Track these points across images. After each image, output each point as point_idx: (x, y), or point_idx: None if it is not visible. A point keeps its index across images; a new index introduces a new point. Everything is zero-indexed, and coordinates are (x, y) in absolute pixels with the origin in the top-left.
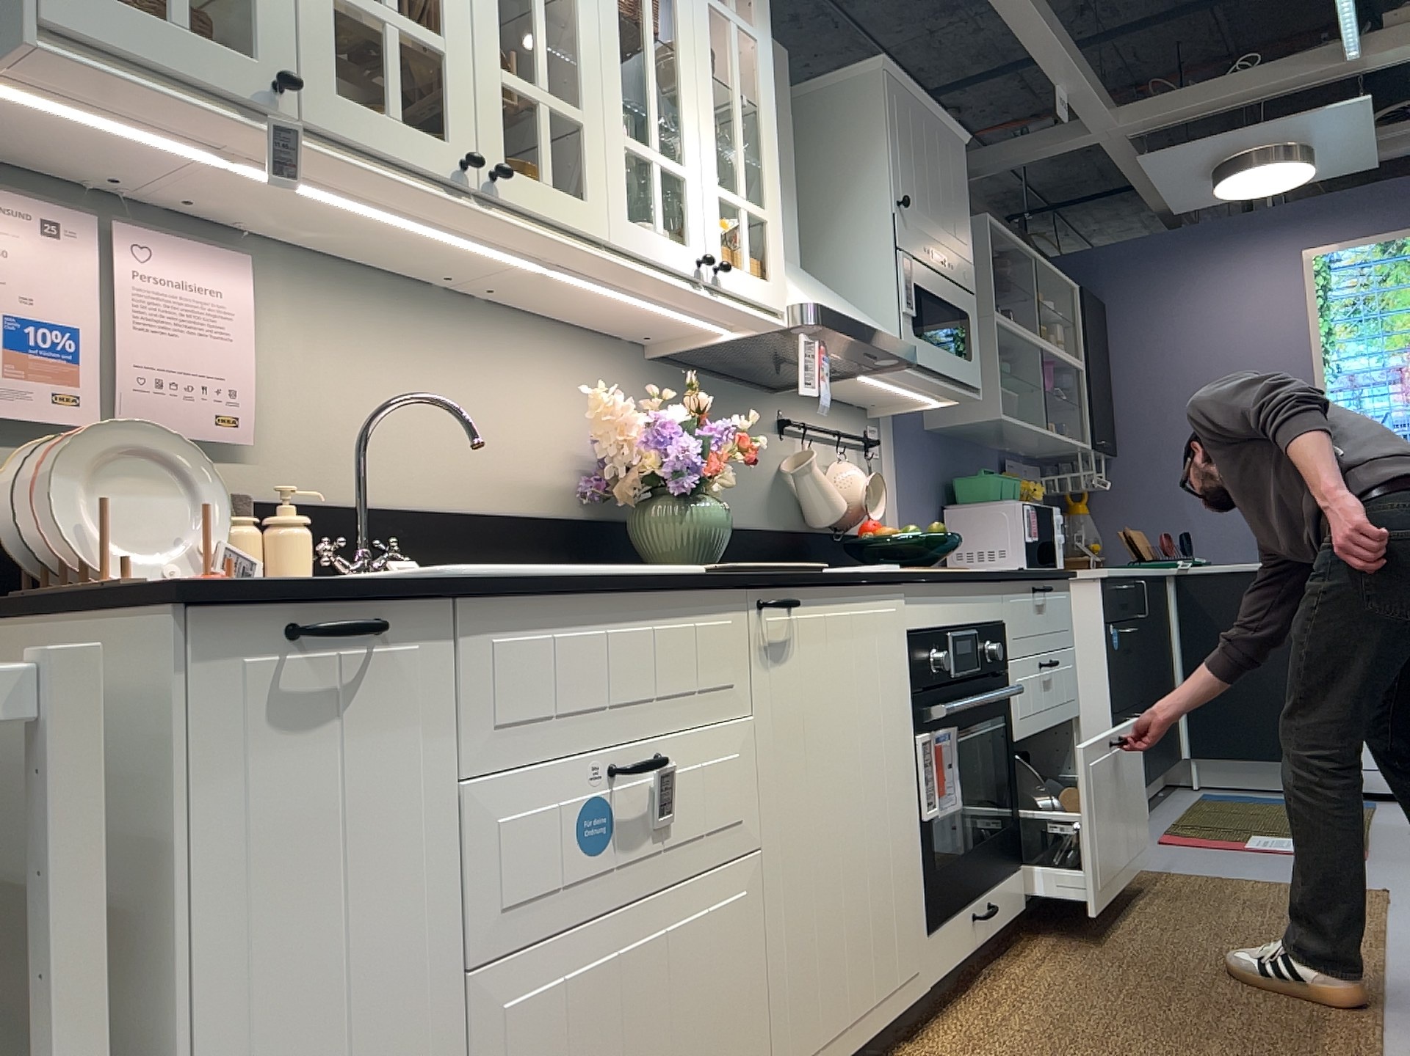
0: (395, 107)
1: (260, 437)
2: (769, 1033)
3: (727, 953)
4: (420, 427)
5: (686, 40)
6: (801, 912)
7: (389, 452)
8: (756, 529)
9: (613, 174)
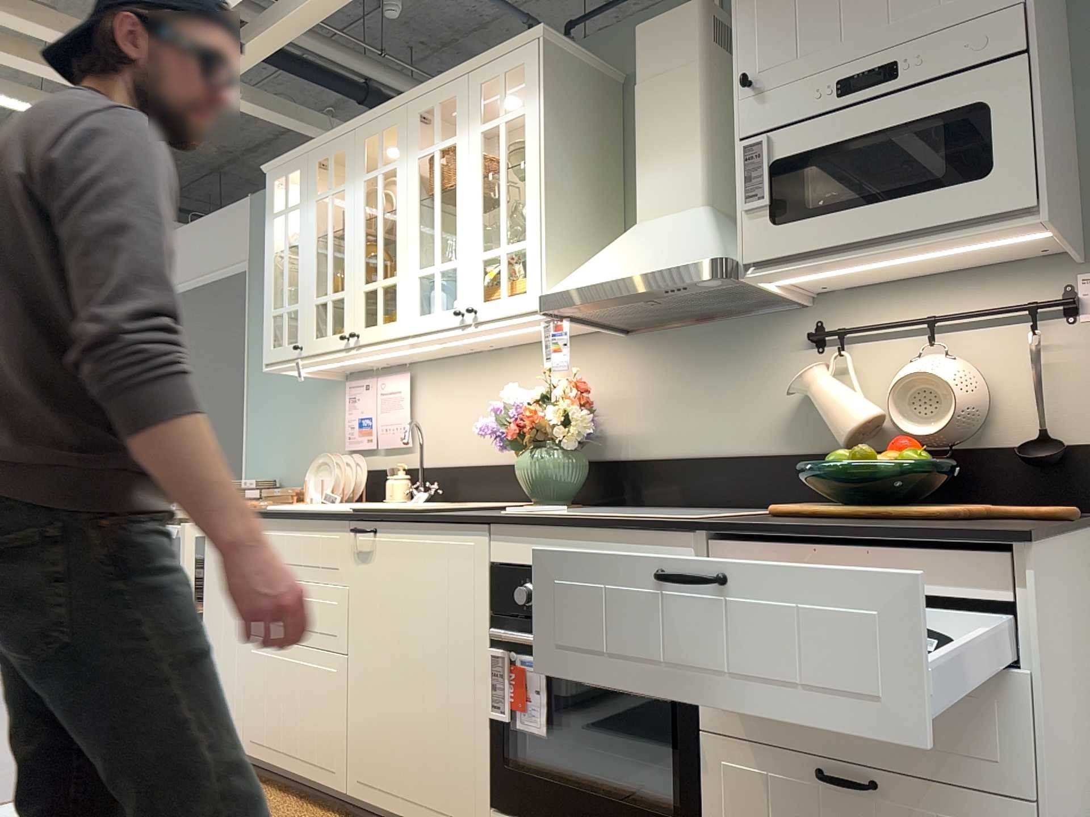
0: (328, 330)
1: (417, 441)
2: (345, 750)
3: (325, 692)
4: (472, 424)
5: (460, 176)
6: (367, 703)
7: (459, 438)
8: (752, 456)
9: (409, 296)
